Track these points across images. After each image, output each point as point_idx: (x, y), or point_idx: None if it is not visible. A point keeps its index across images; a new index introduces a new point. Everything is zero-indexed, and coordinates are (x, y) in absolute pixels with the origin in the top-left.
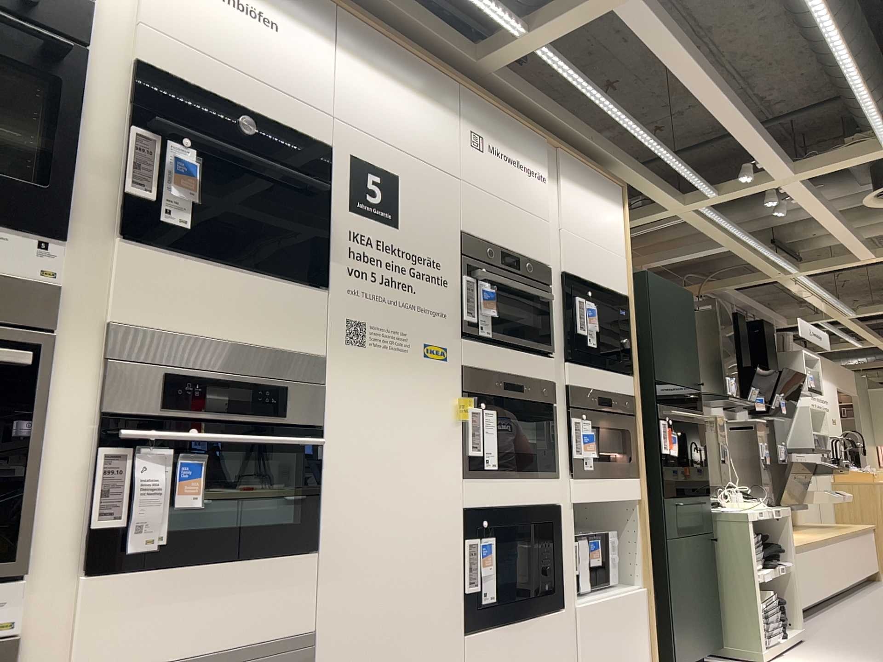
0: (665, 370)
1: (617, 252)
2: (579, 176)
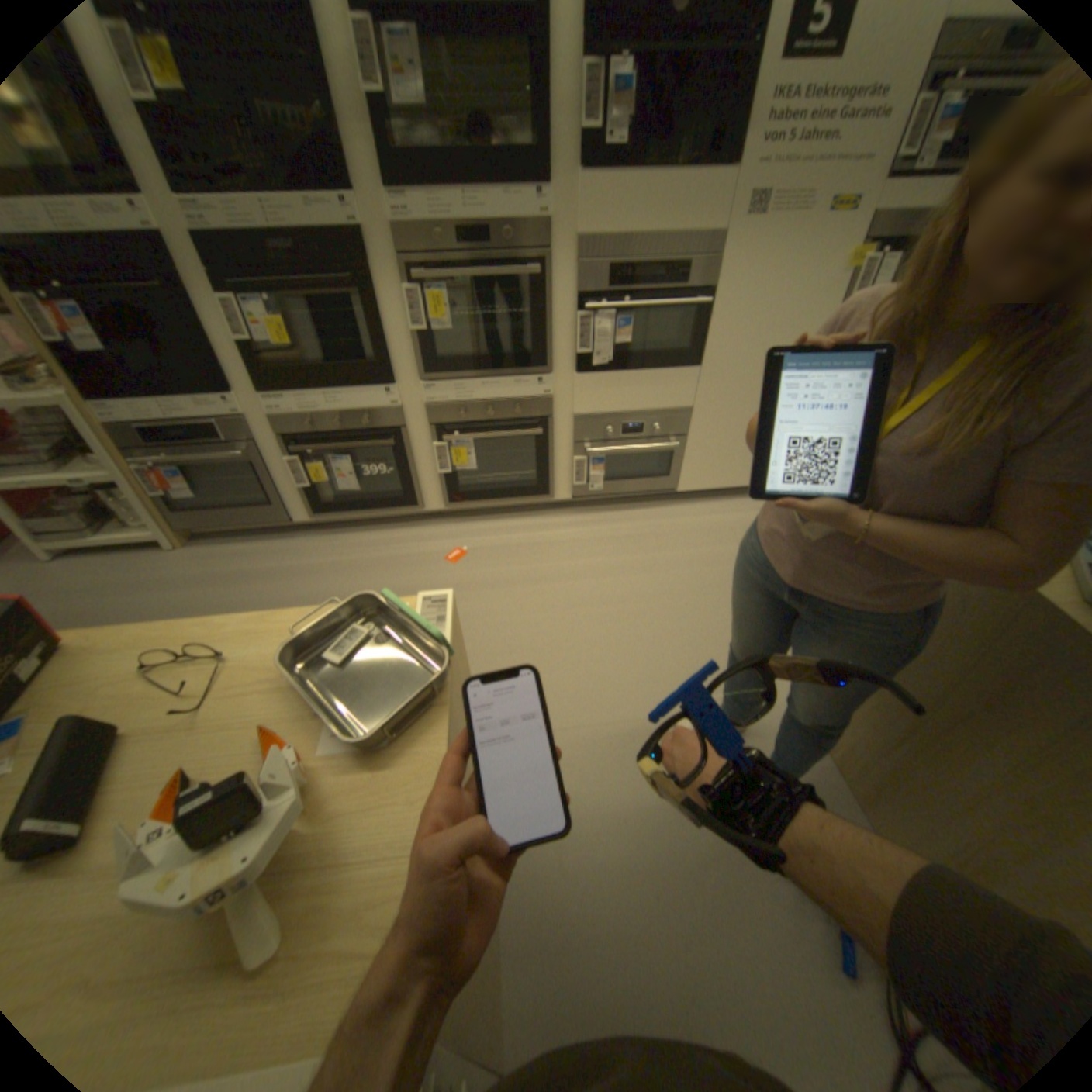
0: None
1: None
2: None
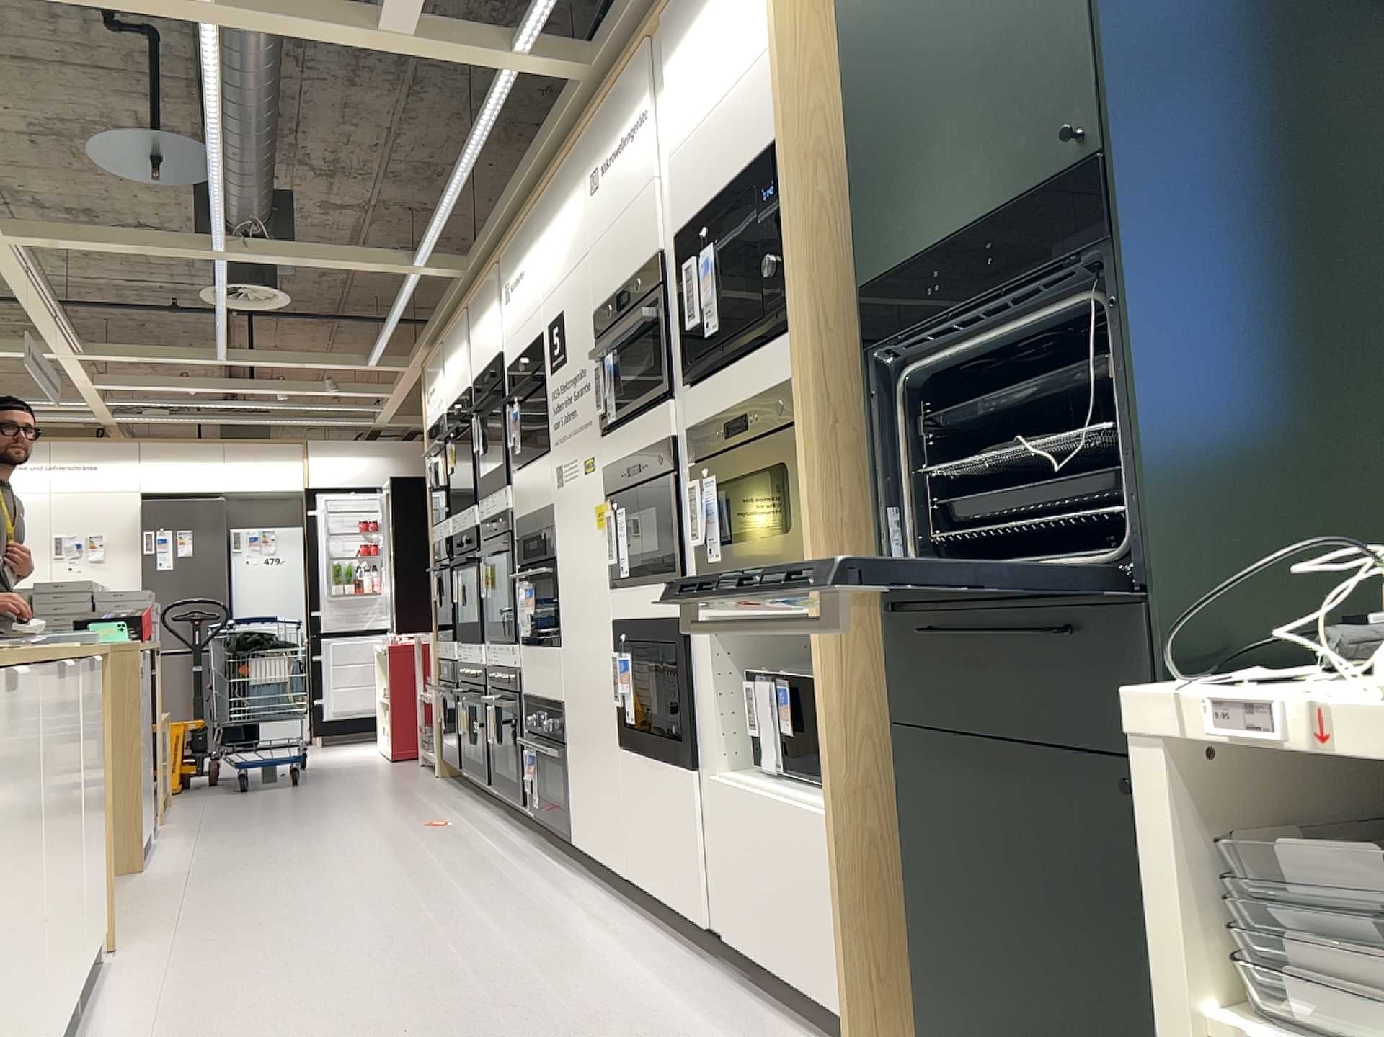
0: (909, 220)
1: (759, 54)
2: (688, 8)
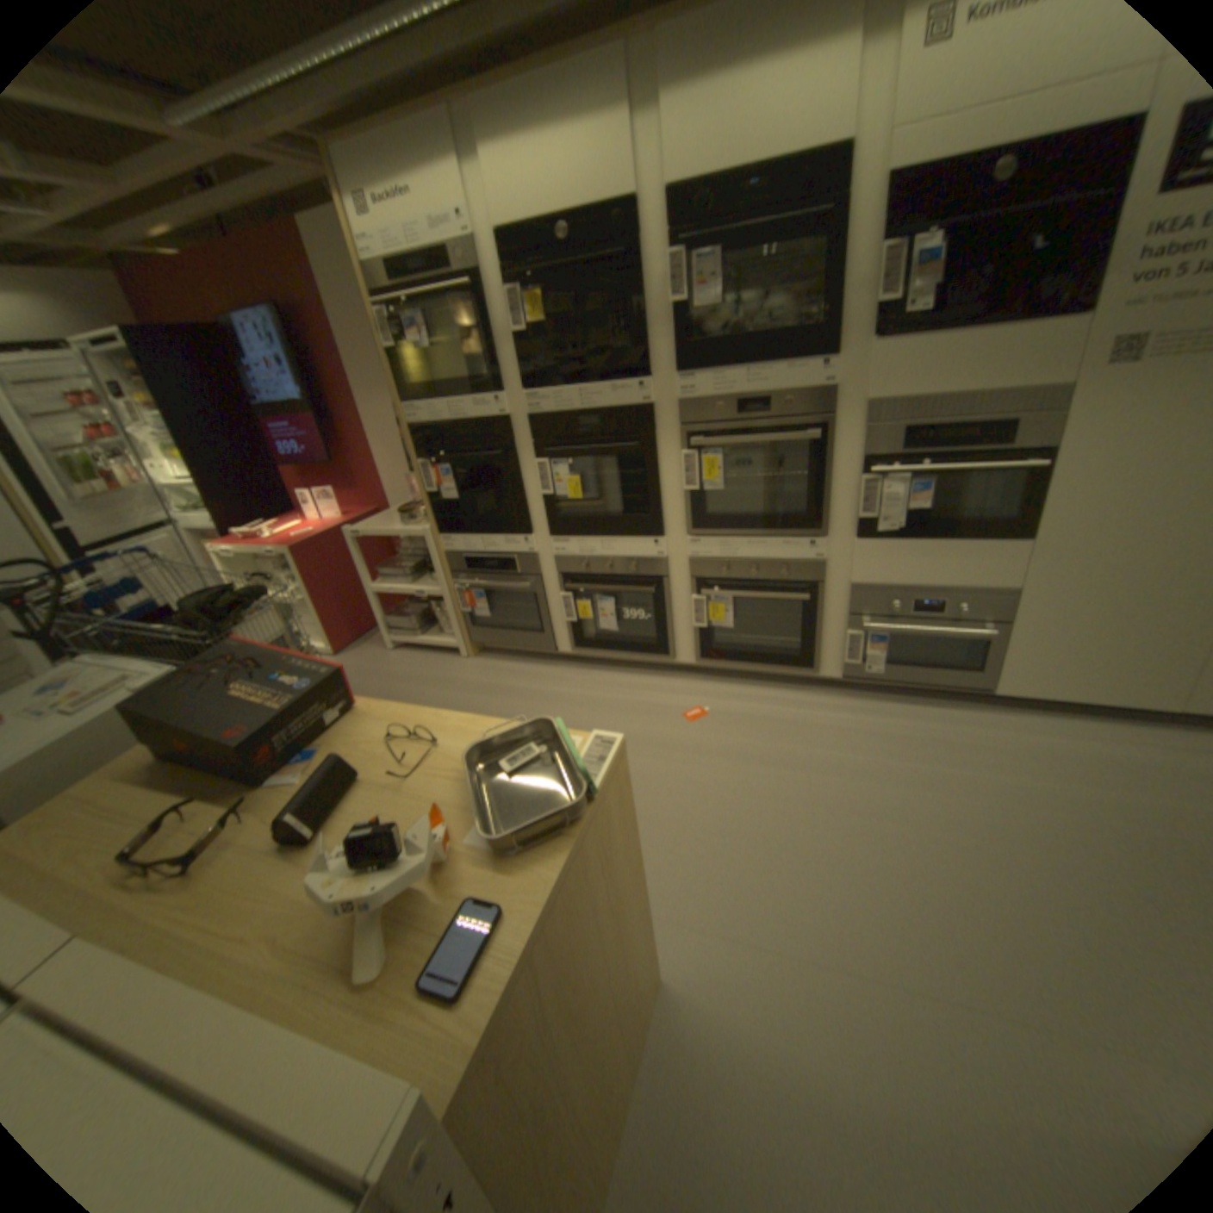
0: None
1: None
2: None
